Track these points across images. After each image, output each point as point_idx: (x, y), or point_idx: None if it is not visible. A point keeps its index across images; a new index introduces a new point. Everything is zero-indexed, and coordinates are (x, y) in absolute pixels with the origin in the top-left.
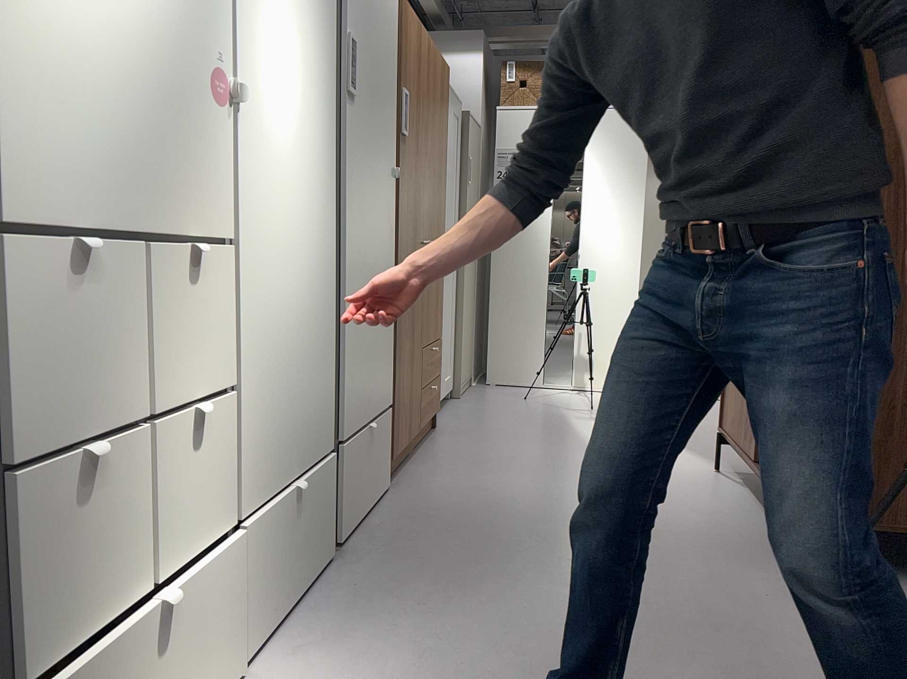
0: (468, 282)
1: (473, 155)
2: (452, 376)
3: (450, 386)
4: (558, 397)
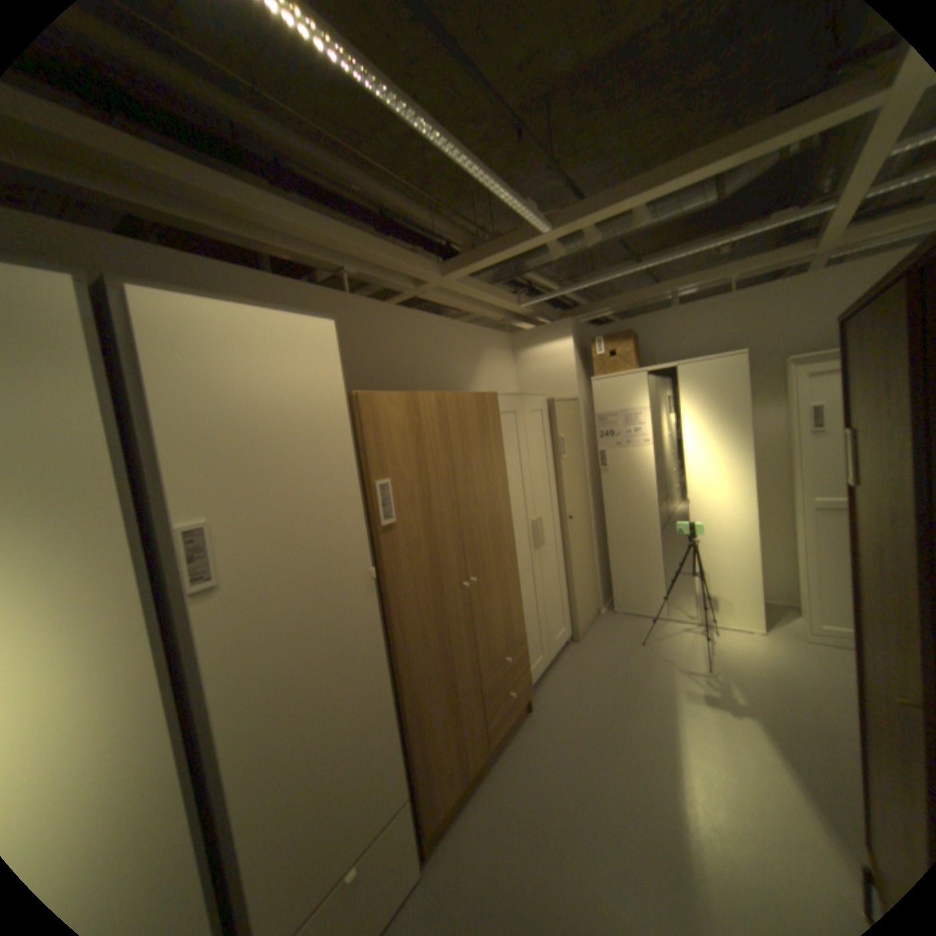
0: (577, 539)
1: (567, 431)
2: (568, 626)
3: (566, 637)
4: (678, 642)
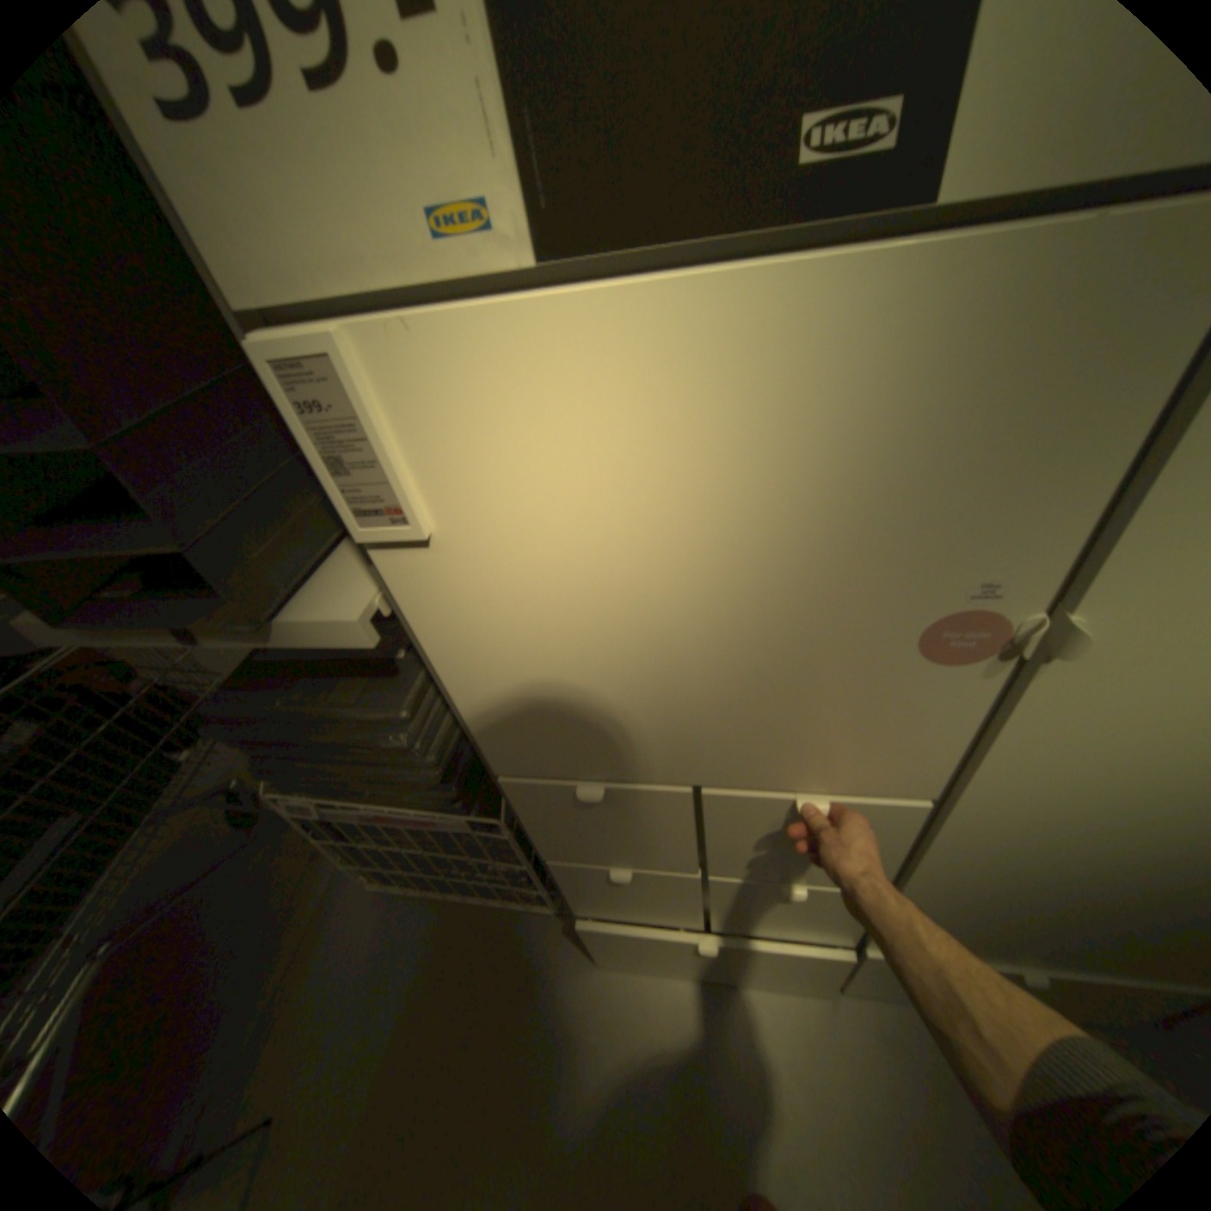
0: None
1: None
2: None
3: None
4: None
